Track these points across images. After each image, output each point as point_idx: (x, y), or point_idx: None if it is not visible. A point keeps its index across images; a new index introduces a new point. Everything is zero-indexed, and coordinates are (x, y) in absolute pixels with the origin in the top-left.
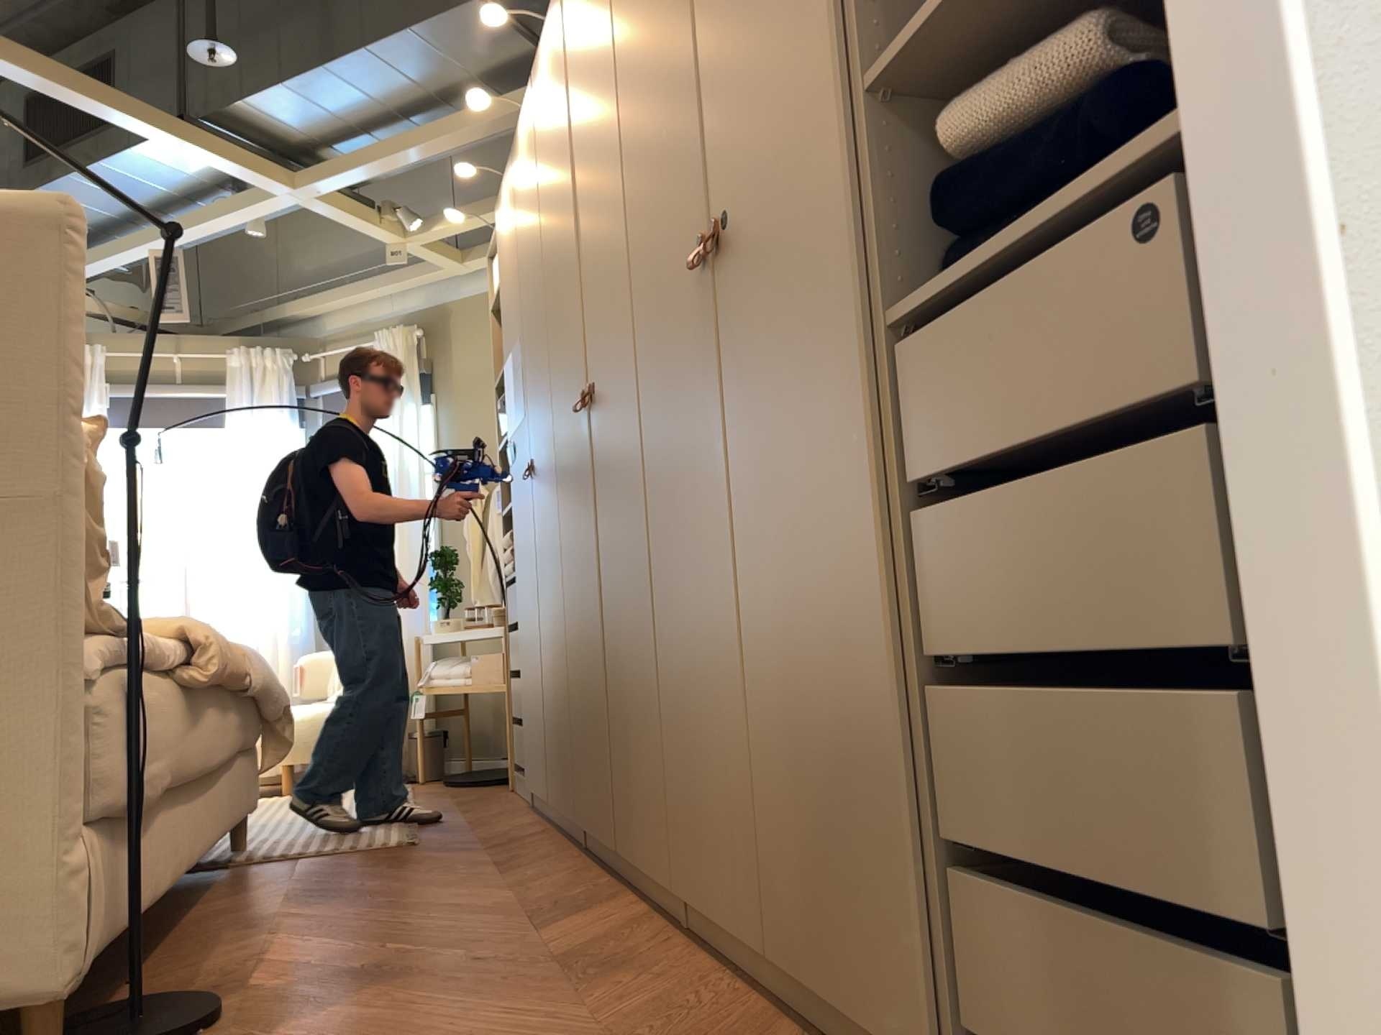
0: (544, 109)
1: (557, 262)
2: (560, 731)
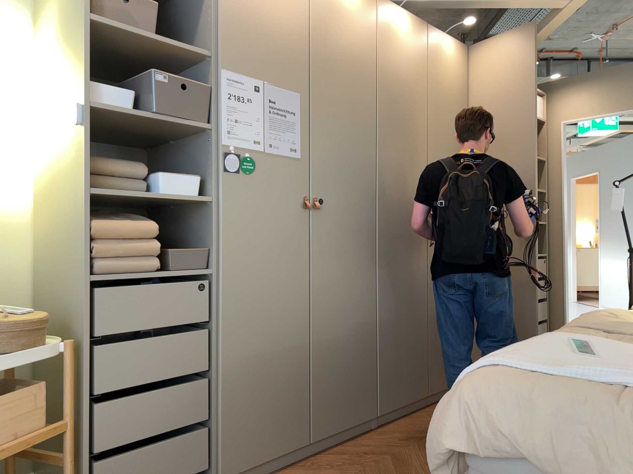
0: (391, 34)
1: (396, 125)
2: (349, 377)
